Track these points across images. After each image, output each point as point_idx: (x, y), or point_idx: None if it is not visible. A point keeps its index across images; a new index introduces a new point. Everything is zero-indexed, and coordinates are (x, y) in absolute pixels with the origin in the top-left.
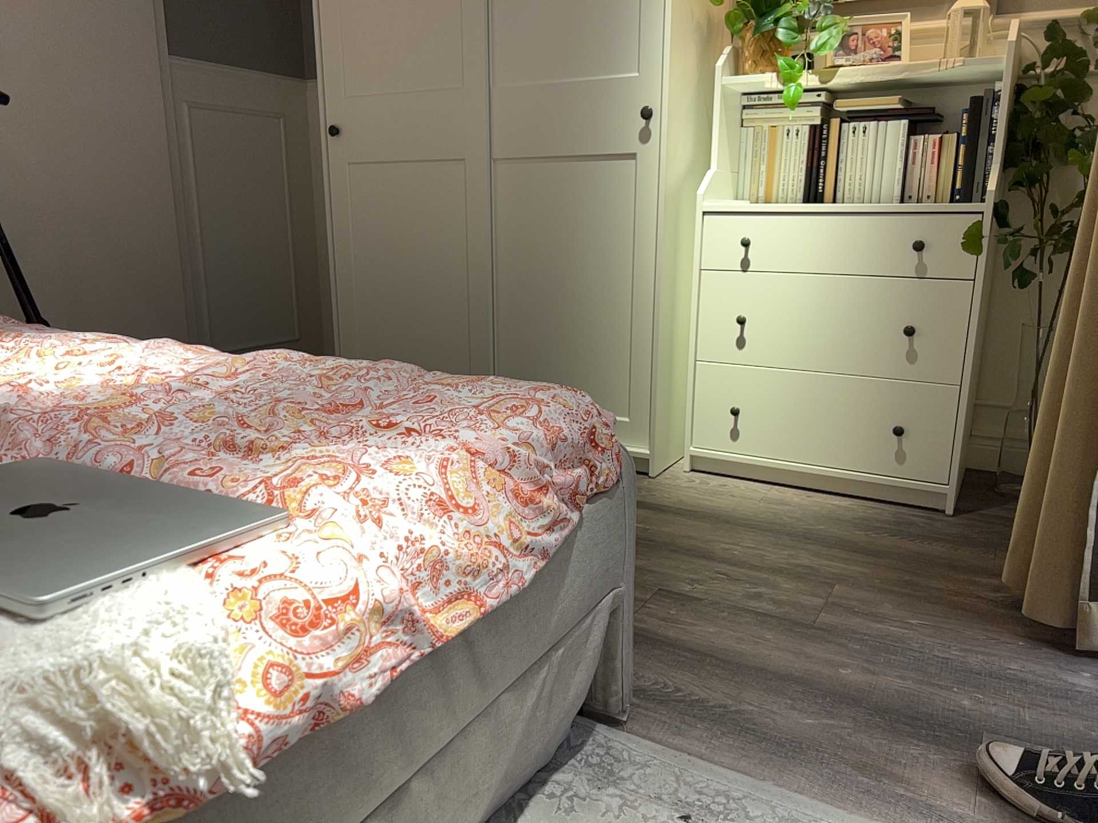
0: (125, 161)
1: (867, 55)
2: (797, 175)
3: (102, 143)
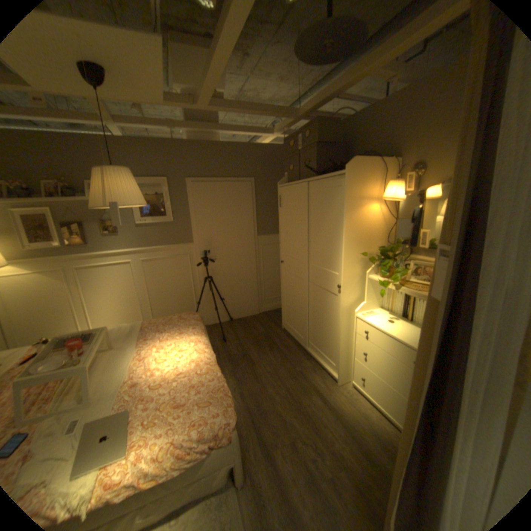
0: (244, 262)
1: (423, 278)
2: (400, 307)
3: (239, 259)
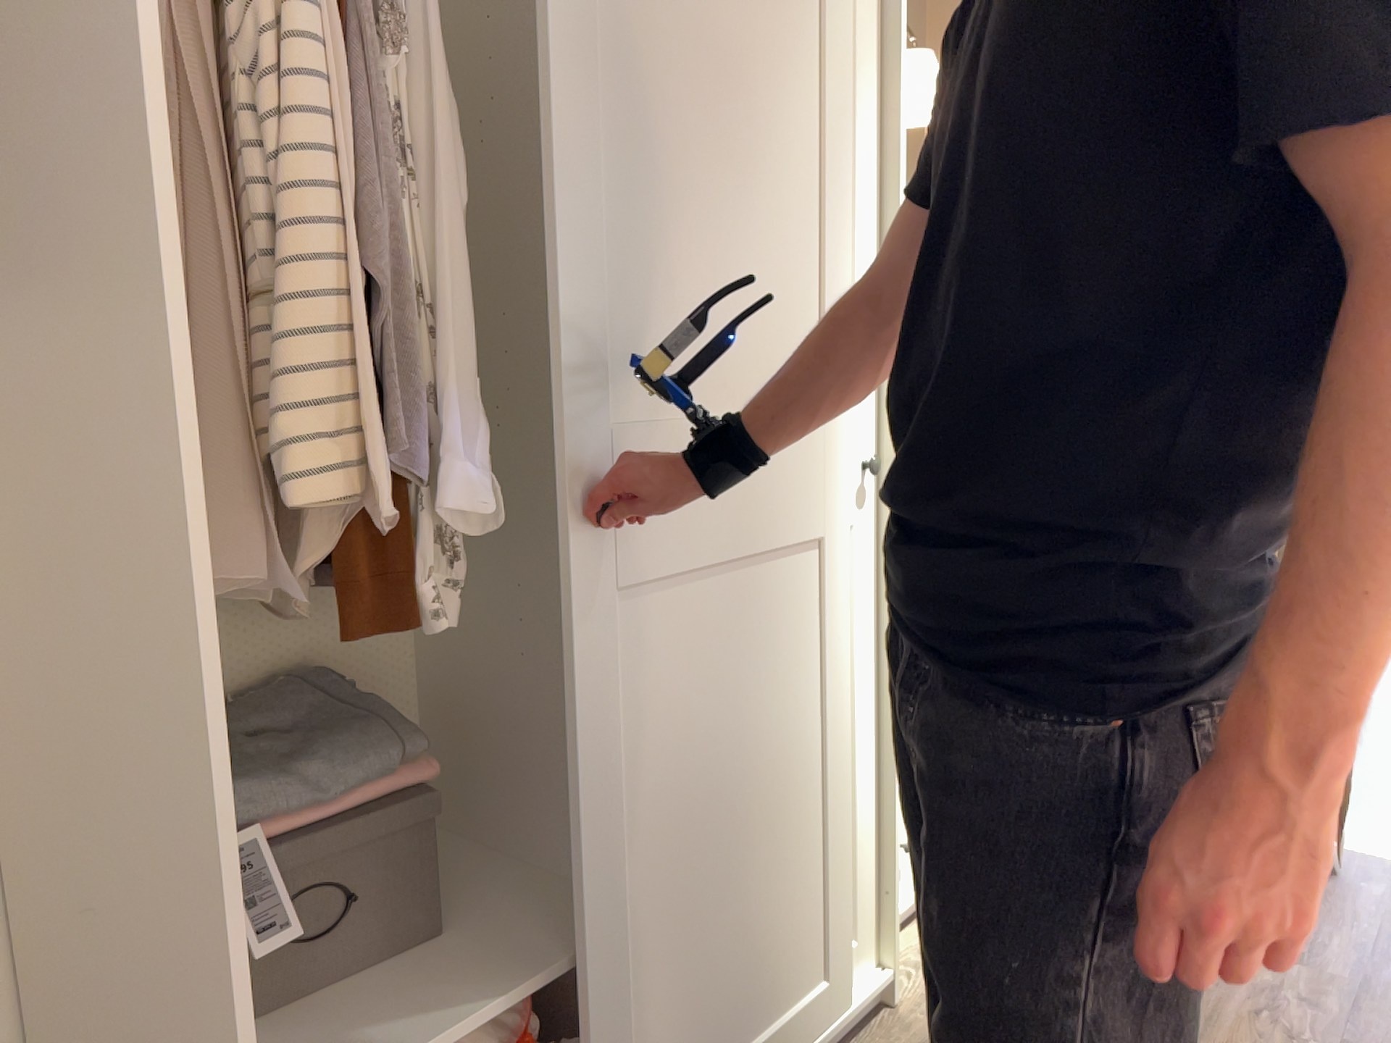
0: None
1: None
2: None
3: None
